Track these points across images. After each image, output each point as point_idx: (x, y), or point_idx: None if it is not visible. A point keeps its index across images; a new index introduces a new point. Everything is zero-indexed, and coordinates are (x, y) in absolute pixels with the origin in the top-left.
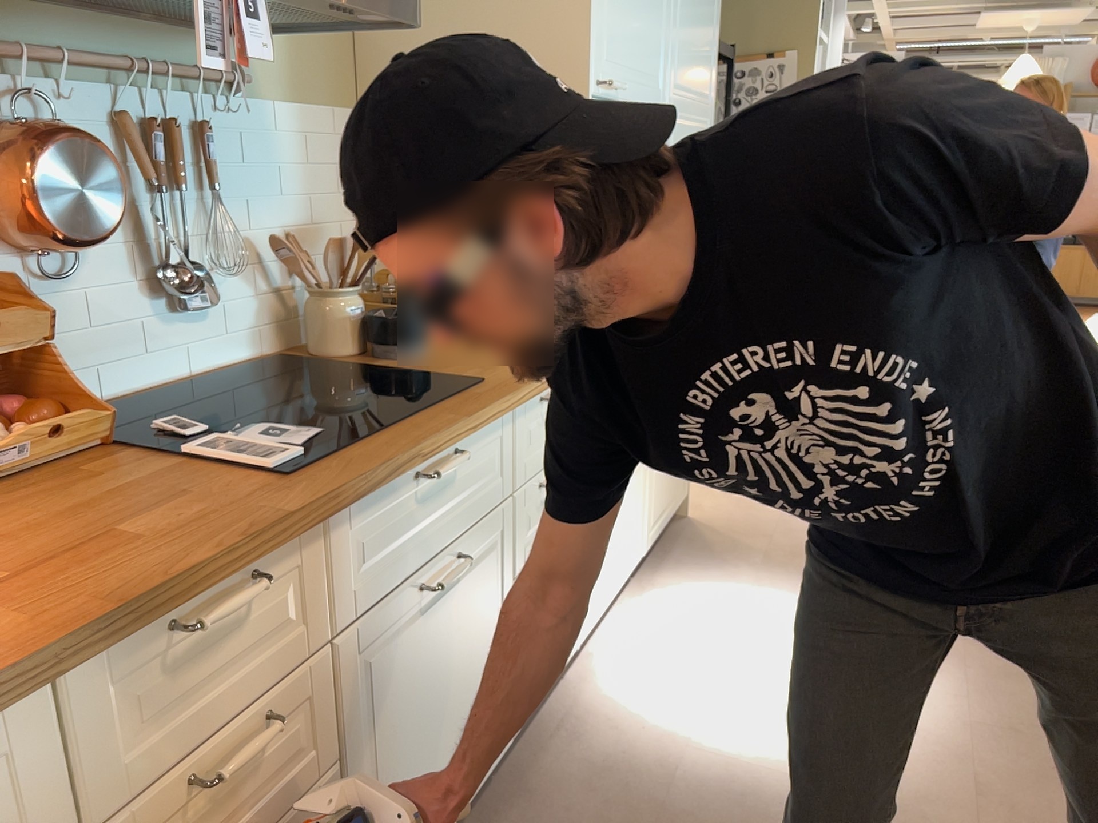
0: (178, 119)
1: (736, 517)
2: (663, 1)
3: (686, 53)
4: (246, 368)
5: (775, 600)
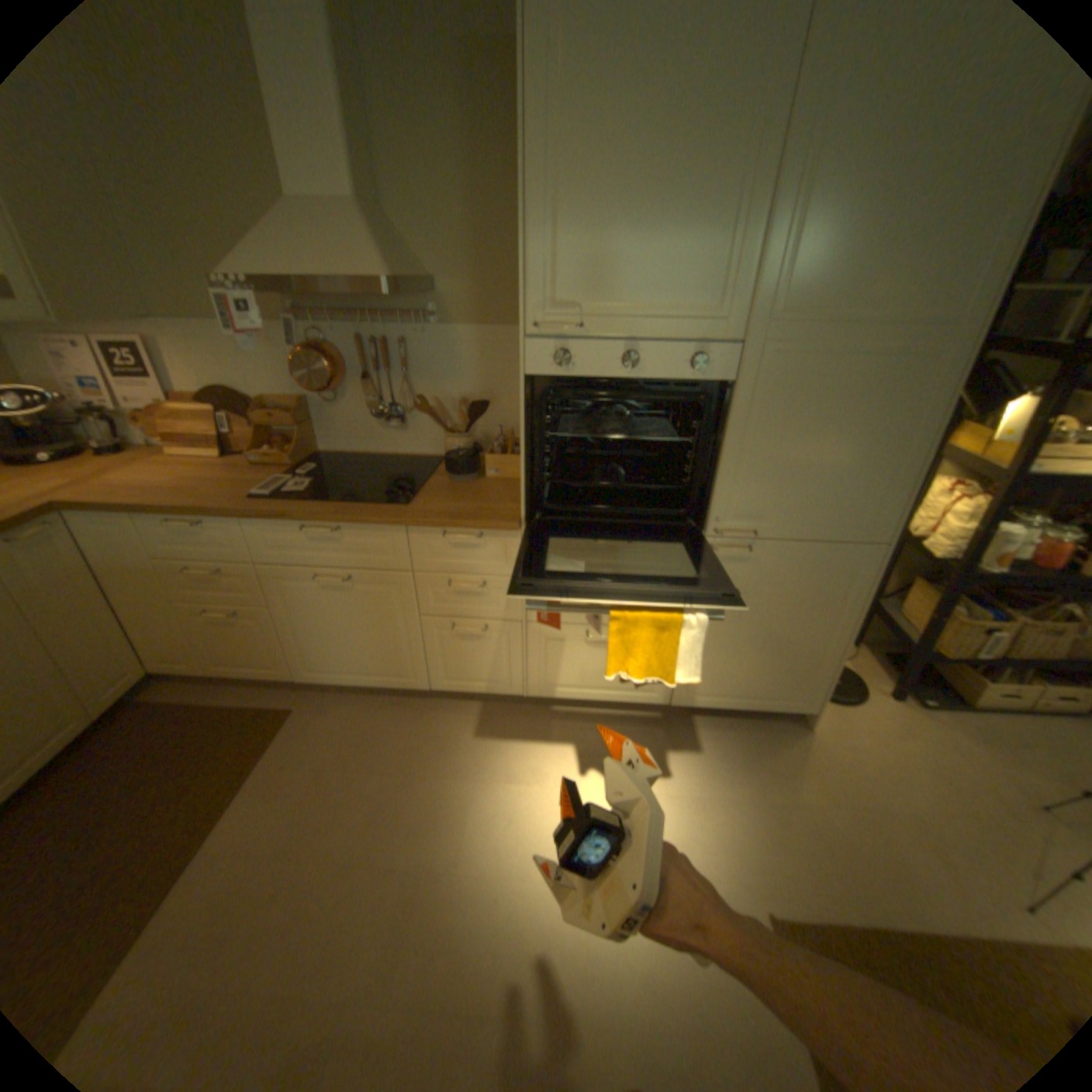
0: (390, 338)
1: (852, 773)
2: (733, 215)
3: (830, 265)
4: (429, 460)
5: (706, 825)
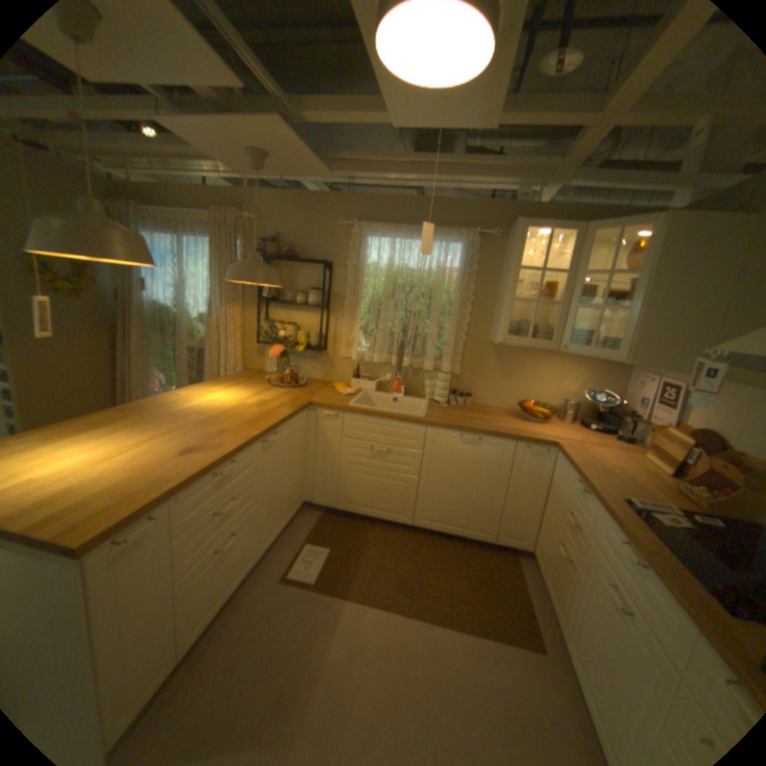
0: None
1: None
2: None
3: None
4: None
5: None
